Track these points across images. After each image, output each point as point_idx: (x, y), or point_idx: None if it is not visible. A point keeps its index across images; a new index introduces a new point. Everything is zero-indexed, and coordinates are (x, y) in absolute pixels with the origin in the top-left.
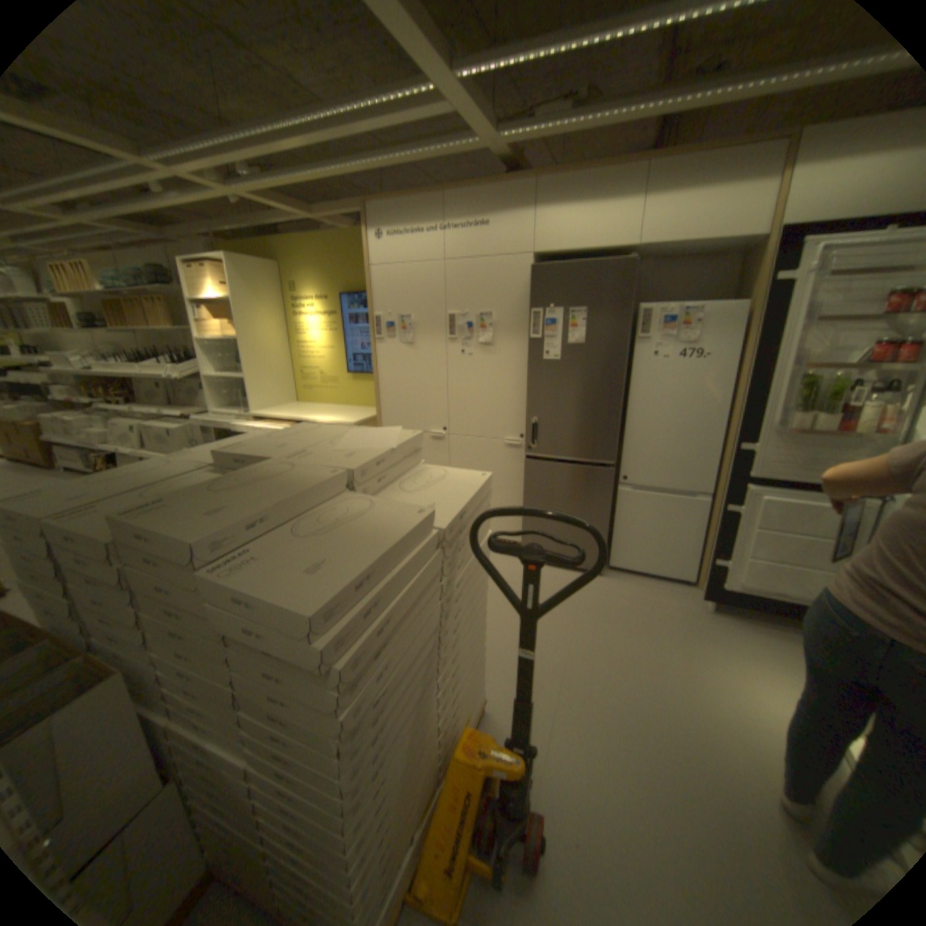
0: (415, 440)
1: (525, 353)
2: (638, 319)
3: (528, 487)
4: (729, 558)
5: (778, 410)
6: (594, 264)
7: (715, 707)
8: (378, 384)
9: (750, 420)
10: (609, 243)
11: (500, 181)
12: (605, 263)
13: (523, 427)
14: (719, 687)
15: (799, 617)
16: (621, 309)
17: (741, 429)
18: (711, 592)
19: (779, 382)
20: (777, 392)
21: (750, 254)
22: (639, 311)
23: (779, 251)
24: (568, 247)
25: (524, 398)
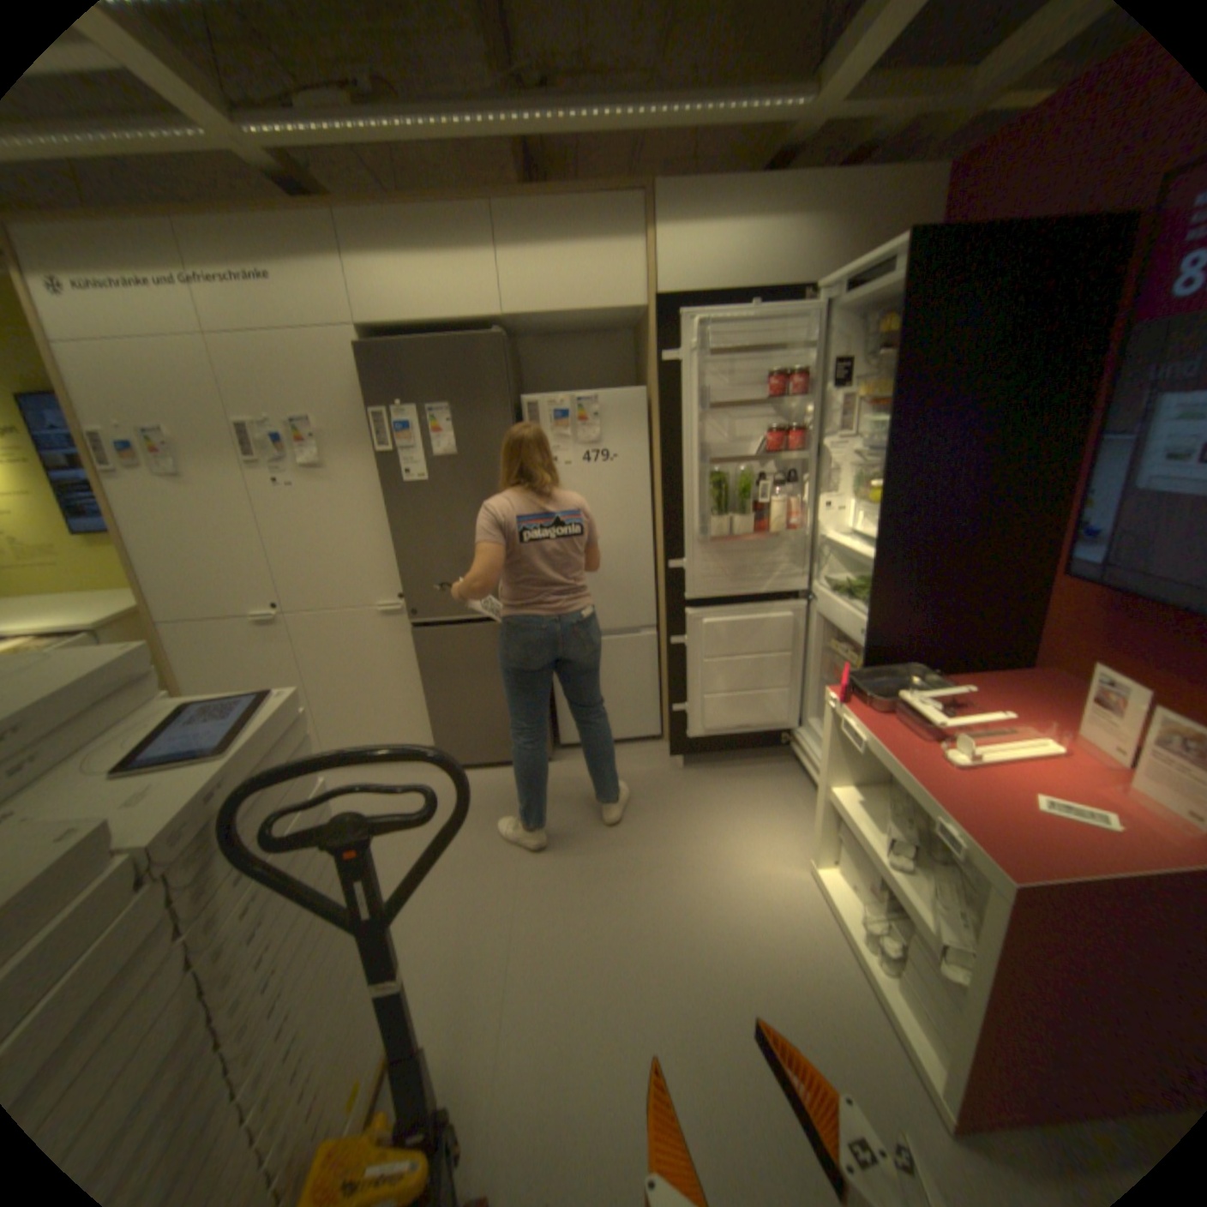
0: (134, 659)
1: (377, 474)
2: (523, 416)
3: (425, 667)
4: (684, 699)
5: (695, 517)
6: (445, 341)
7: (696, 893)
8: (125, 550)
9: (670, 532)
10: (461, 313)
11: (271, 208)
12: (459, 340)
13: (400, 582)
14: (697, 864)
15: (762, 745)
16: (495, 404)
17: (664, 544)
18: (675, 745)
19: (689, 483)
20: (689, 496)
21: (639, 332)
22: (522, 406)
23: (661, 327)
24: (404, 316)
25: (392, 541)
